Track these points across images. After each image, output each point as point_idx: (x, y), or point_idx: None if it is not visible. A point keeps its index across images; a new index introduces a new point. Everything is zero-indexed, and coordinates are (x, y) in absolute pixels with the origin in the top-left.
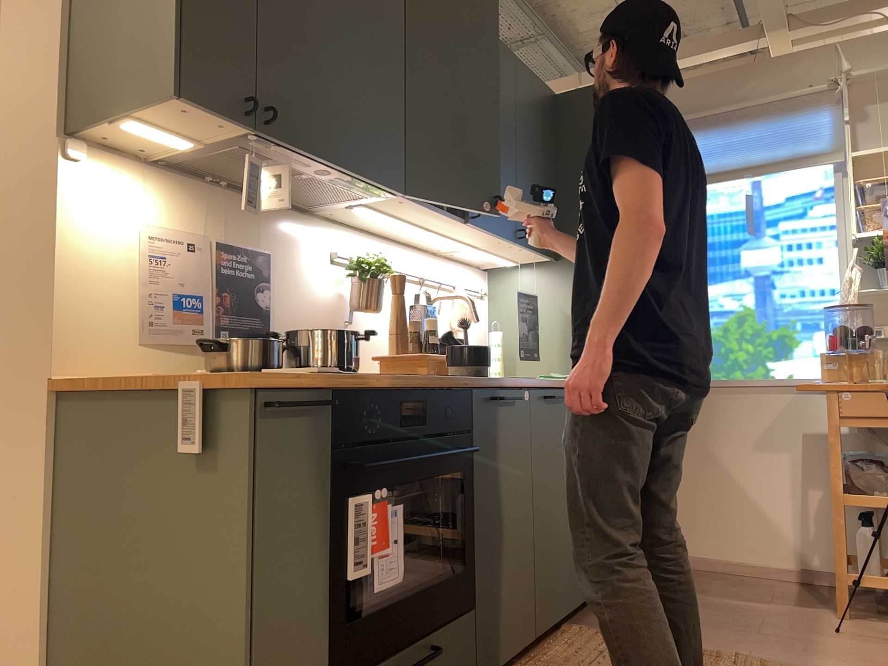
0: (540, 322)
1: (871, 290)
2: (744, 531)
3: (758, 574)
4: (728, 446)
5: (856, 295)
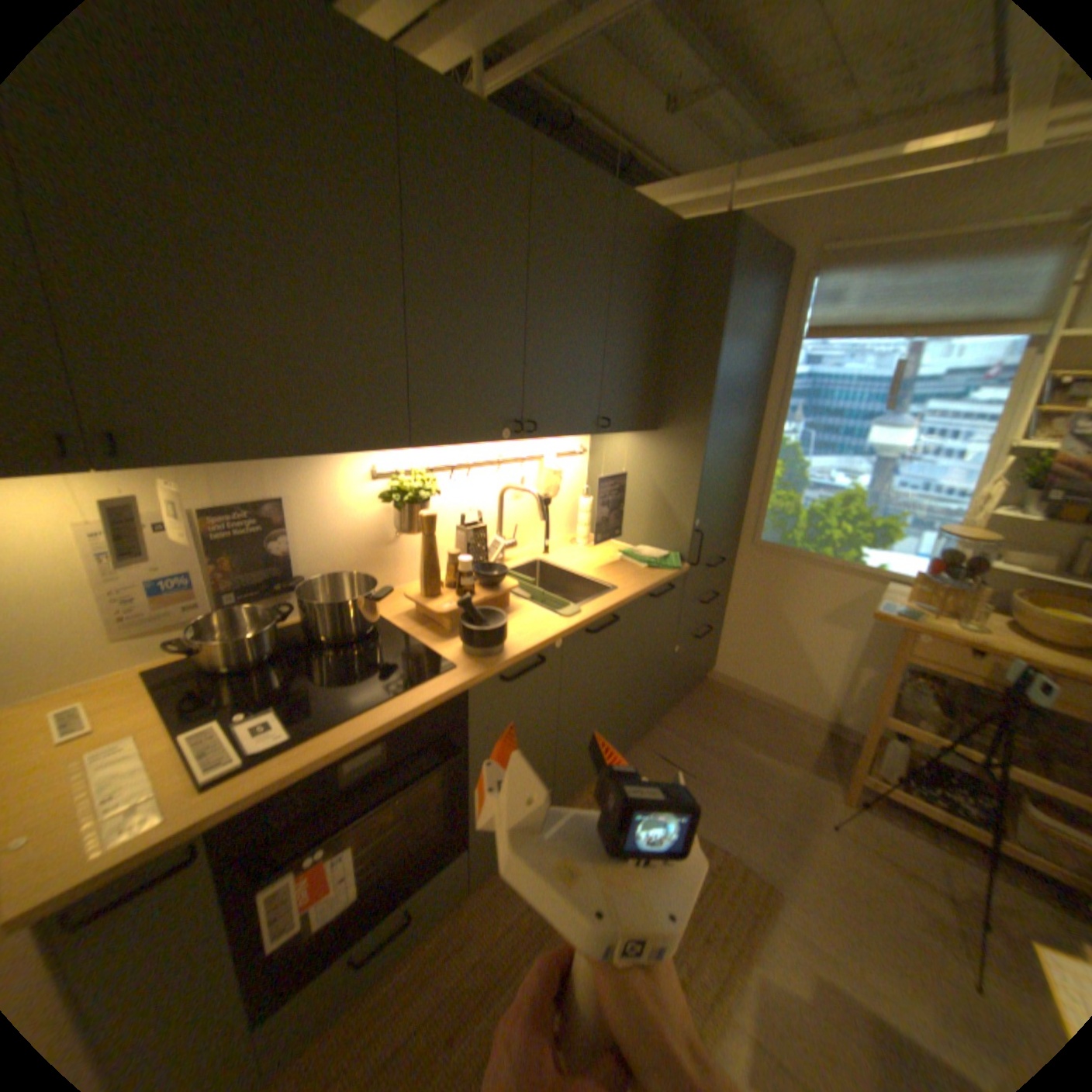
0: (630, 490)
1: (1012, 514)
2: (792, 681)
3: (795, 716)
4: (798, 611)
5: (992, 505)
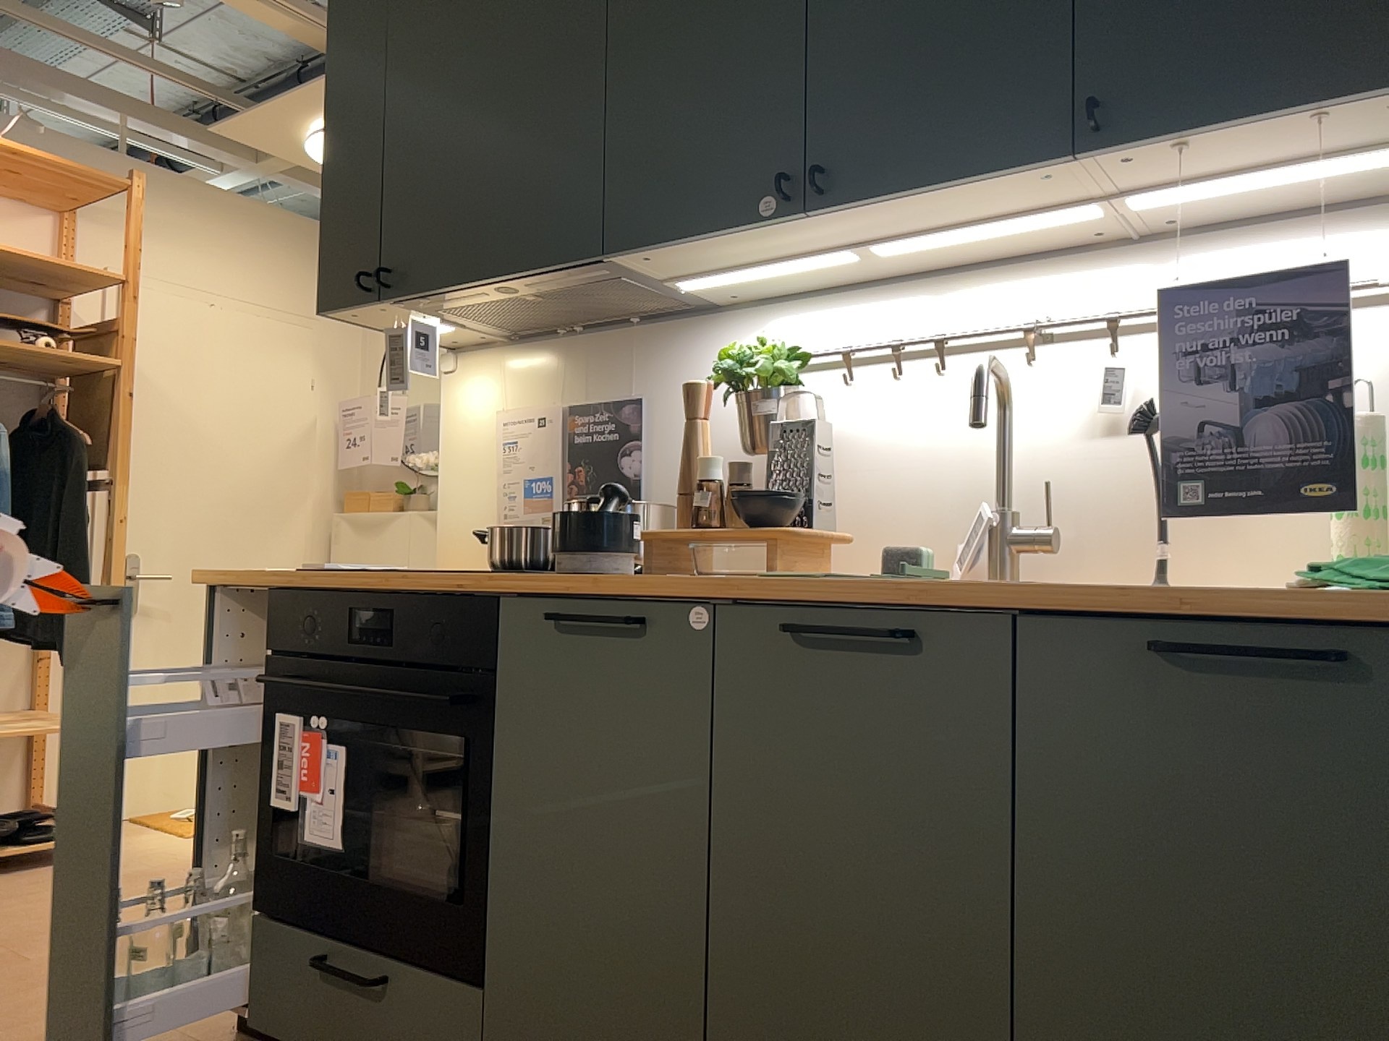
0: None
1: None
2: None
3: None
4: None
5: None
